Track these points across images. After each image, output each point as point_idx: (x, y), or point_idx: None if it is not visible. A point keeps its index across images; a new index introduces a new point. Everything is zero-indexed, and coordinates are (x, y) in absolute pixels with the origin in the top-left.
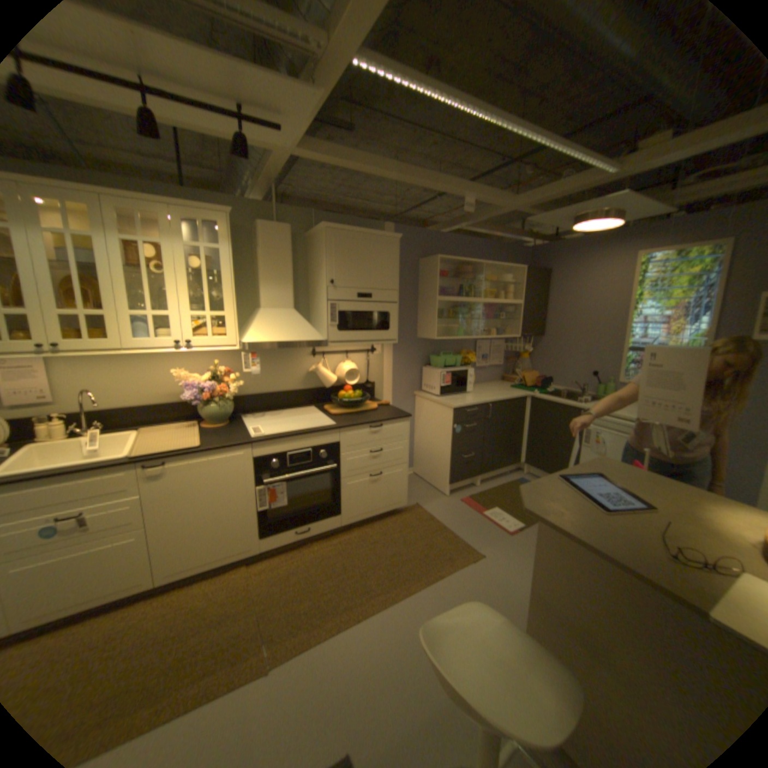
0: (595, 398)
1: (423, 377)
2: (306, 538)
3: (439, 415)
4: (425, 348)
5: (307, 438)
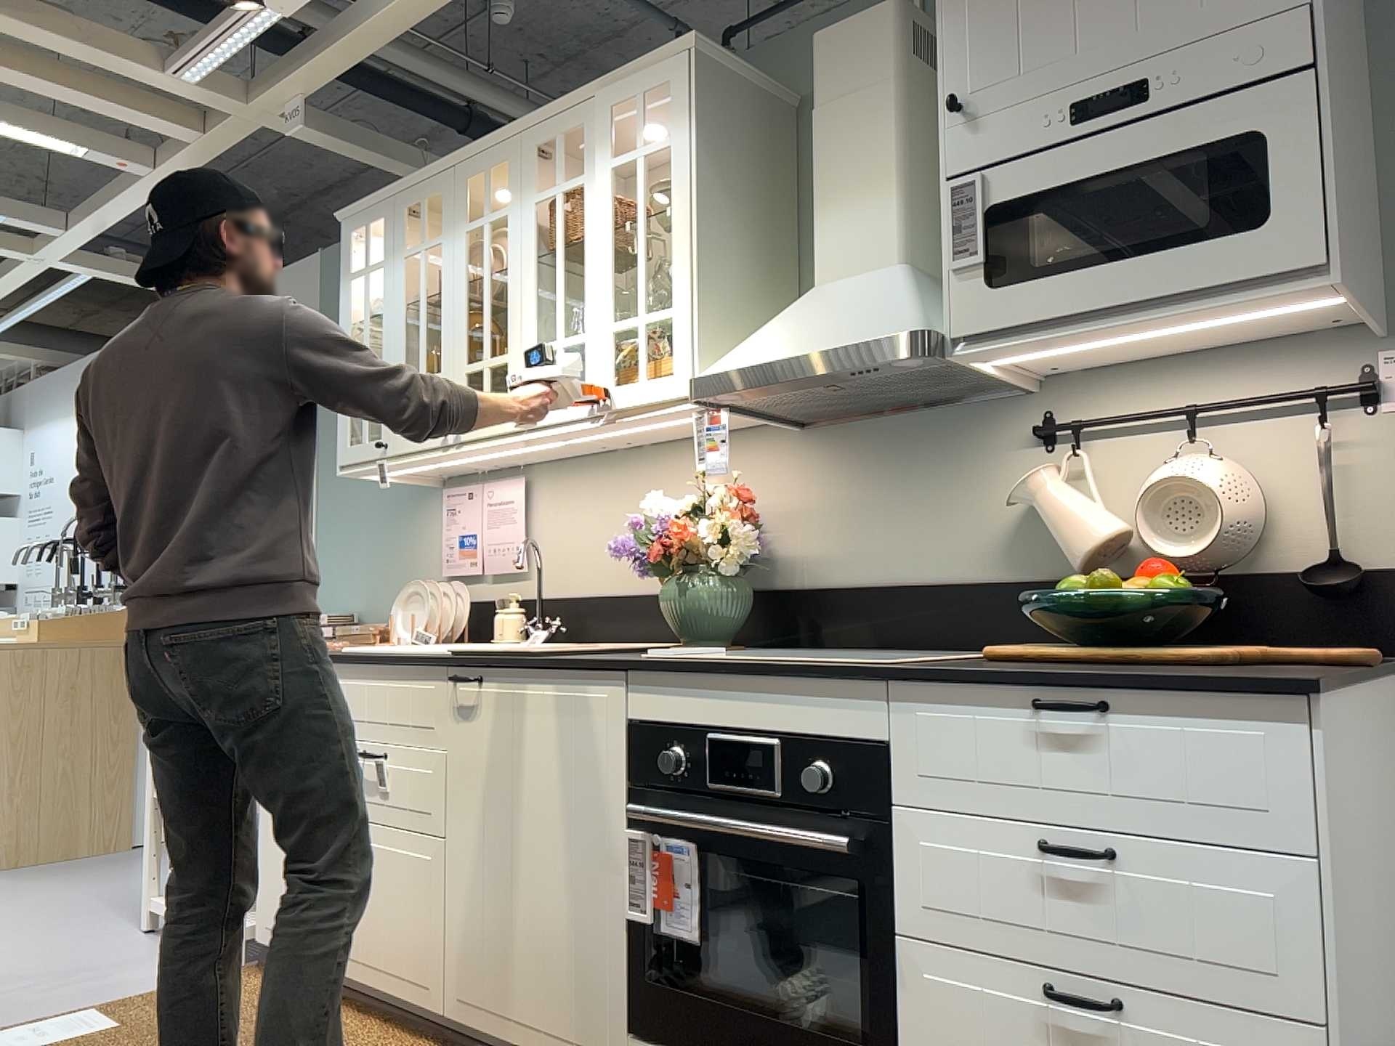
0: None
1: None
2: None
3: None
4: None
5: (768, 689)
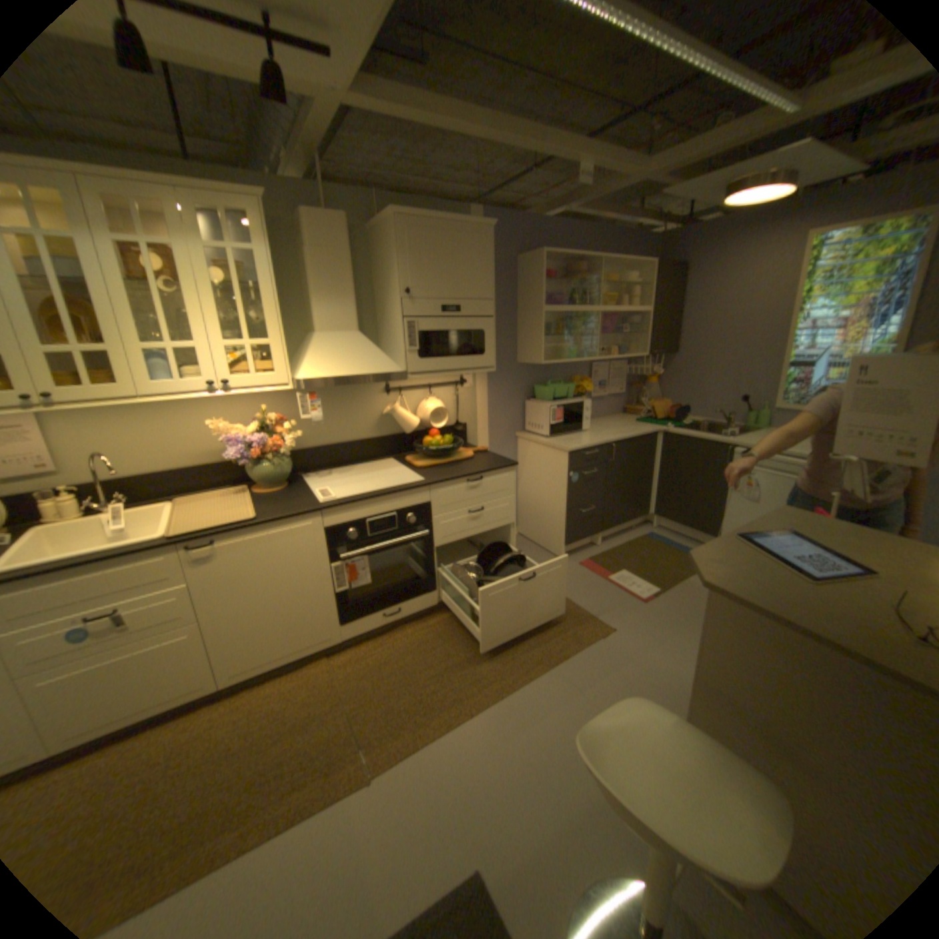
0: (743, 430)
1: (525, 414)
2: (395, 620)
3: (548, 461)
4: (527, 376)
5: (389, 499)
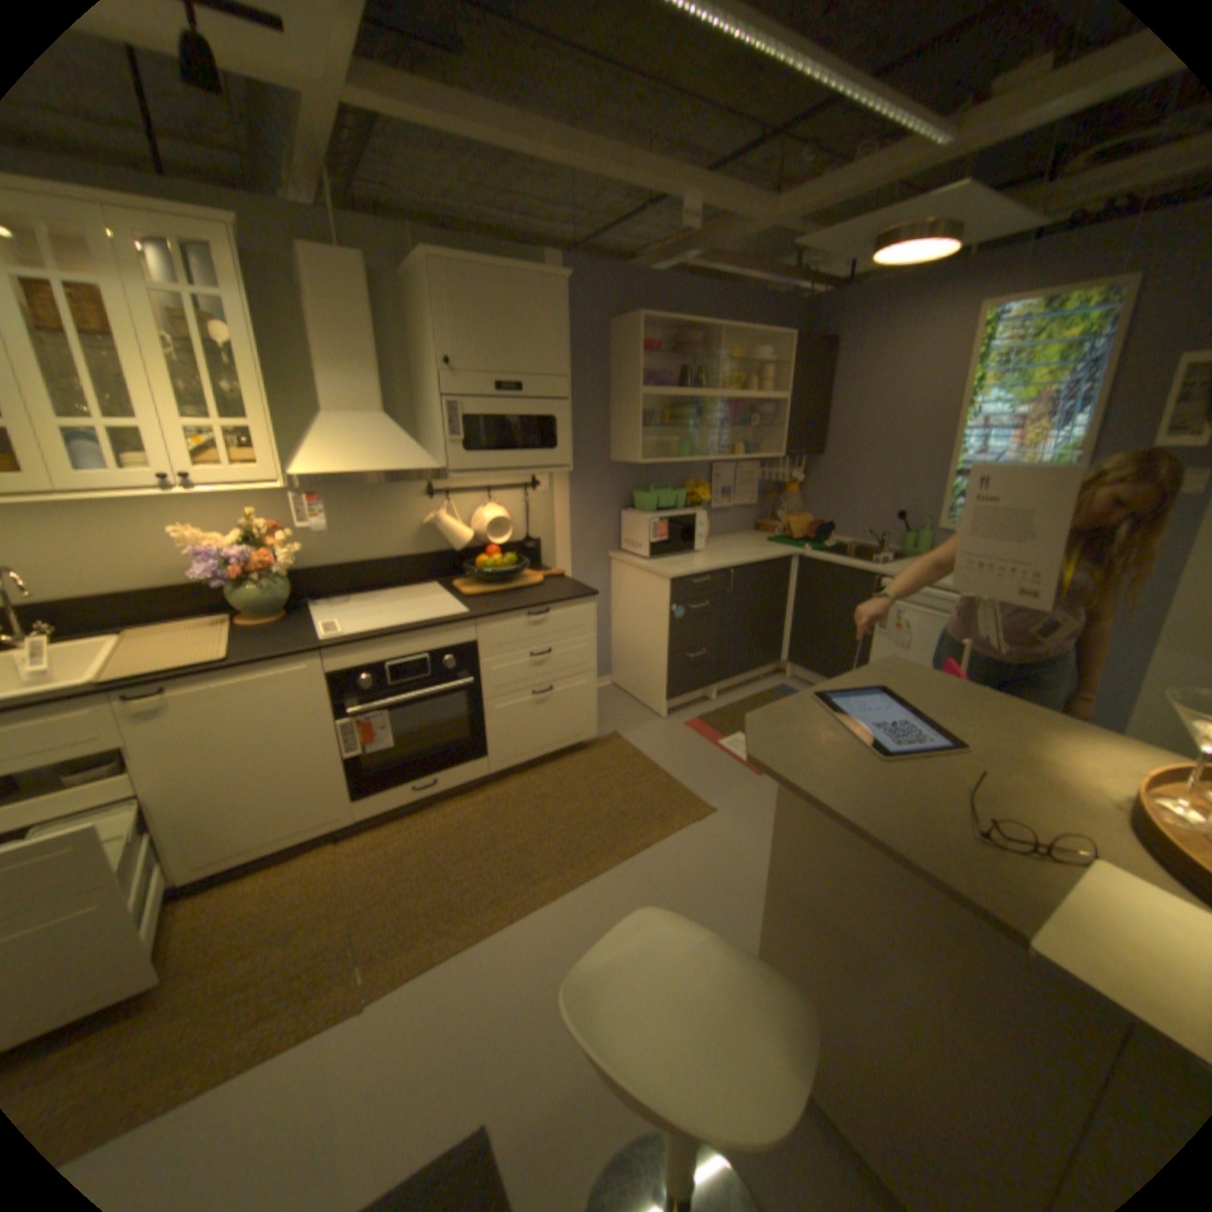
0: (899, 556)
1: (622, 527)
2: (431, 795)
3: (647, 590)
4: (624, 479)
5: (418, 636)
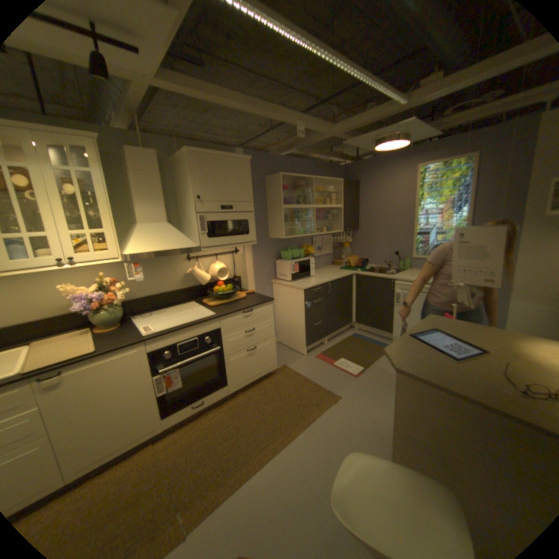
0: (398, 270)
1: (277, 268)
2: (201, 410)
3: (292, 296)
4: (276, 246)
5: (192, 328)
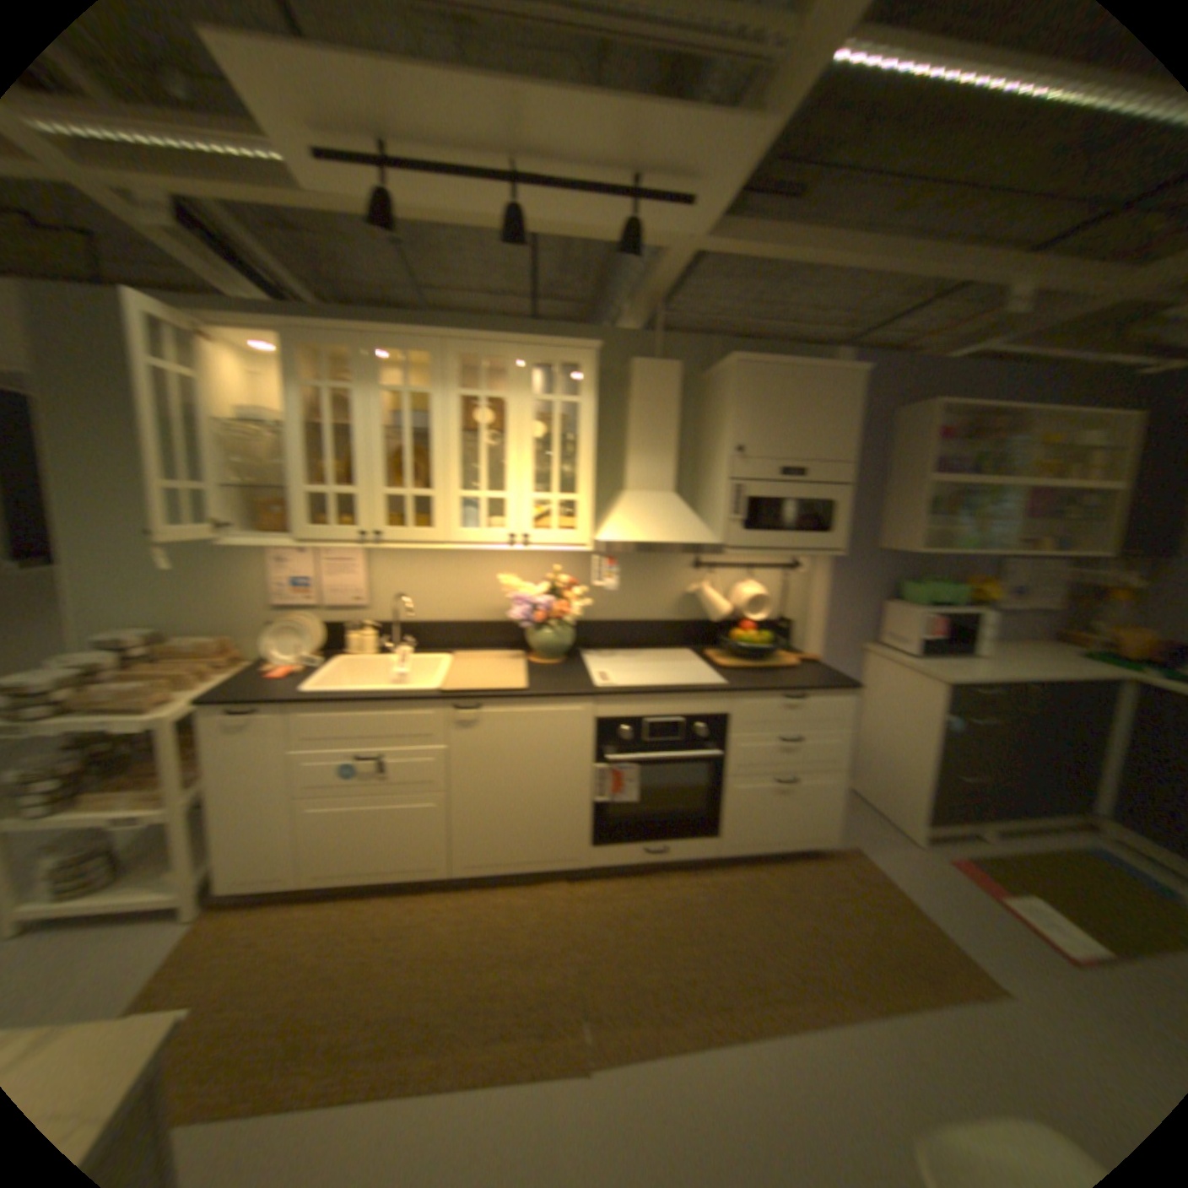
0: None
1: (884, 618)
2: (657, 861)
3: (914, 692)
4: (892, 567)
5: (675, 698)
